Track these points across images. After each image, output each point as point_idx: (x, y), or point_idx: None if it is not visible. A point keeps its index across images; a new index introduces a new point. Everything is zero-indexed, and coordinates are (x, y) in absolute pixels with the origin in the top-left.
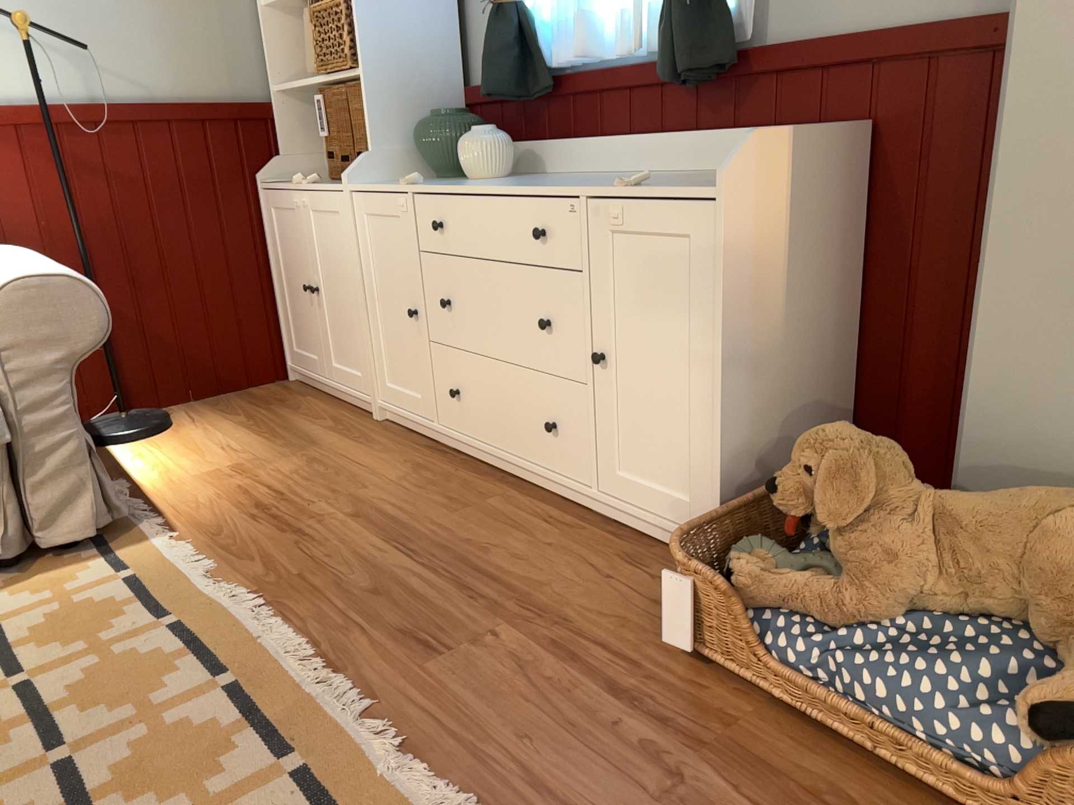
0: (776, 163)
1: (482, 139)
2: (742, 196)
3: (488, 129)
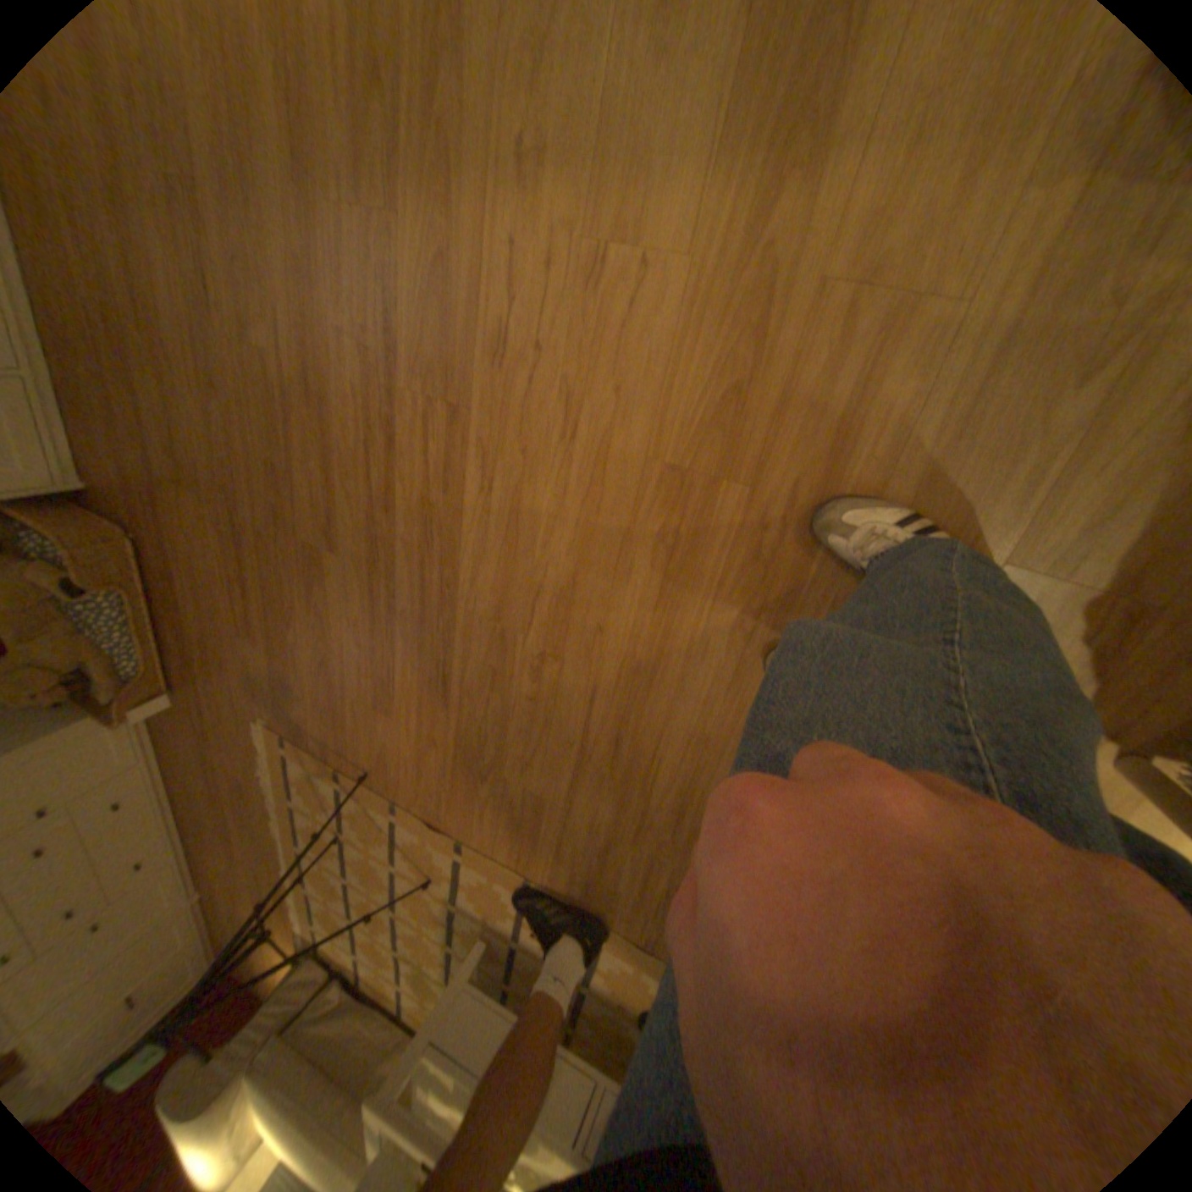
0: None
1: None
2: None
3: None
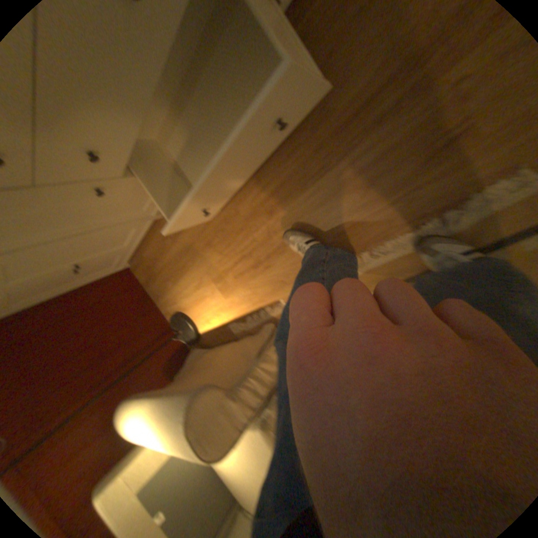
0: None
1: None
2: None
3: None
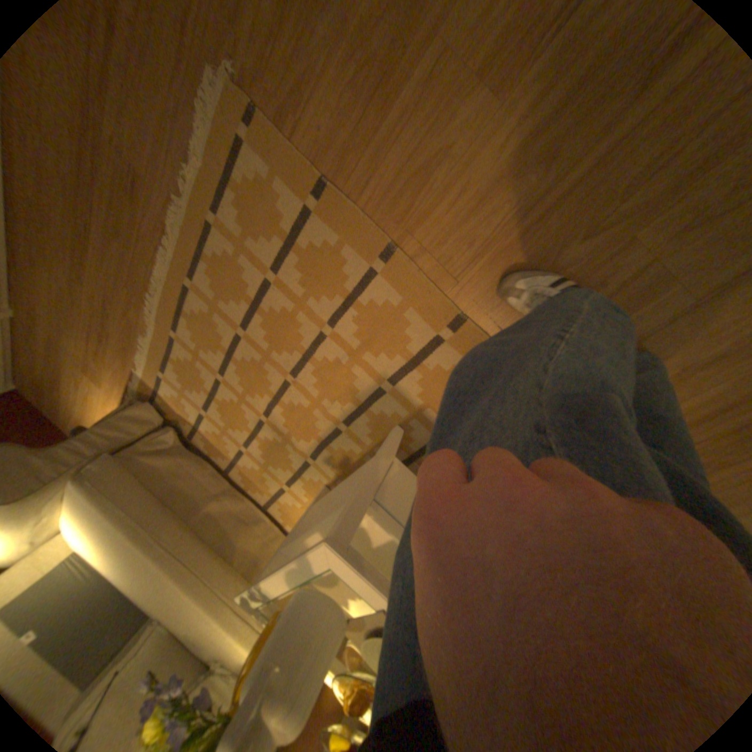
0: None
1: None
2: None
3: None
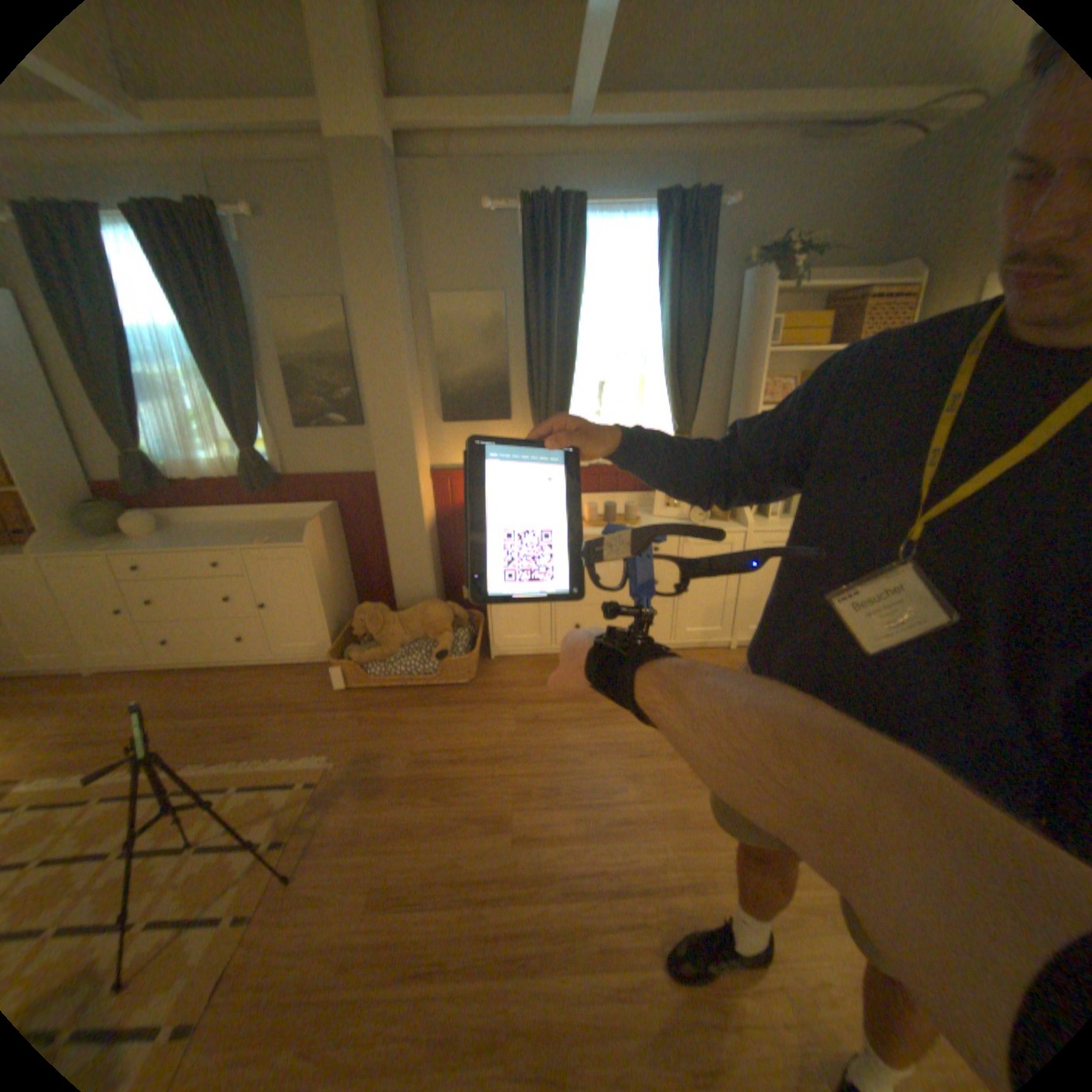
0: (317, 528)
1: (123, 514)
2: (311, 543)
3: (137, 513)
